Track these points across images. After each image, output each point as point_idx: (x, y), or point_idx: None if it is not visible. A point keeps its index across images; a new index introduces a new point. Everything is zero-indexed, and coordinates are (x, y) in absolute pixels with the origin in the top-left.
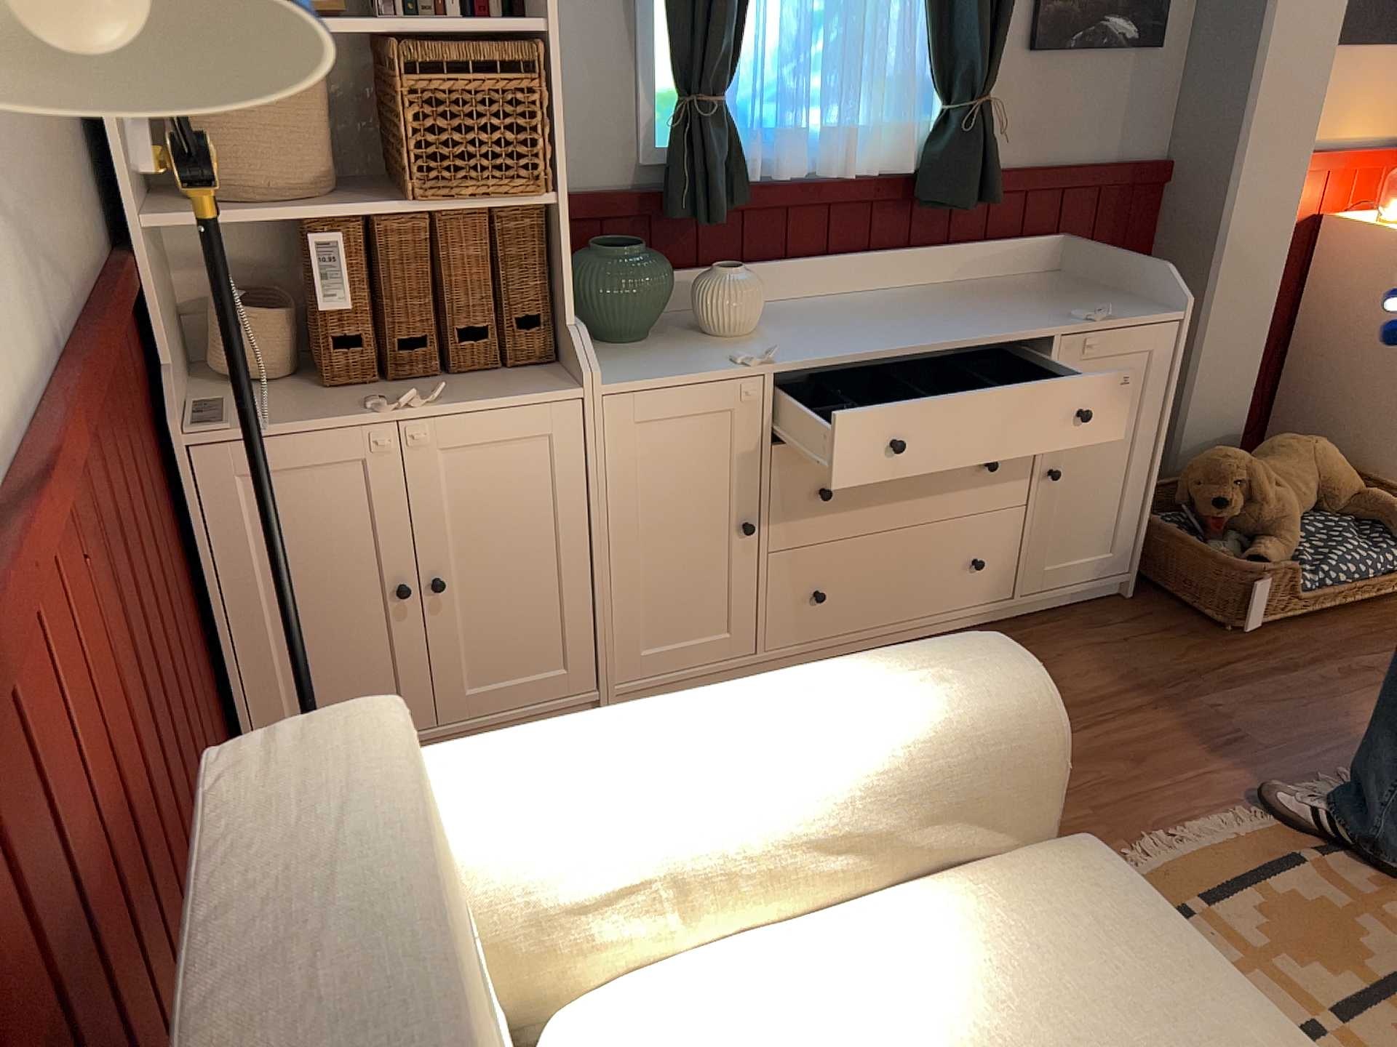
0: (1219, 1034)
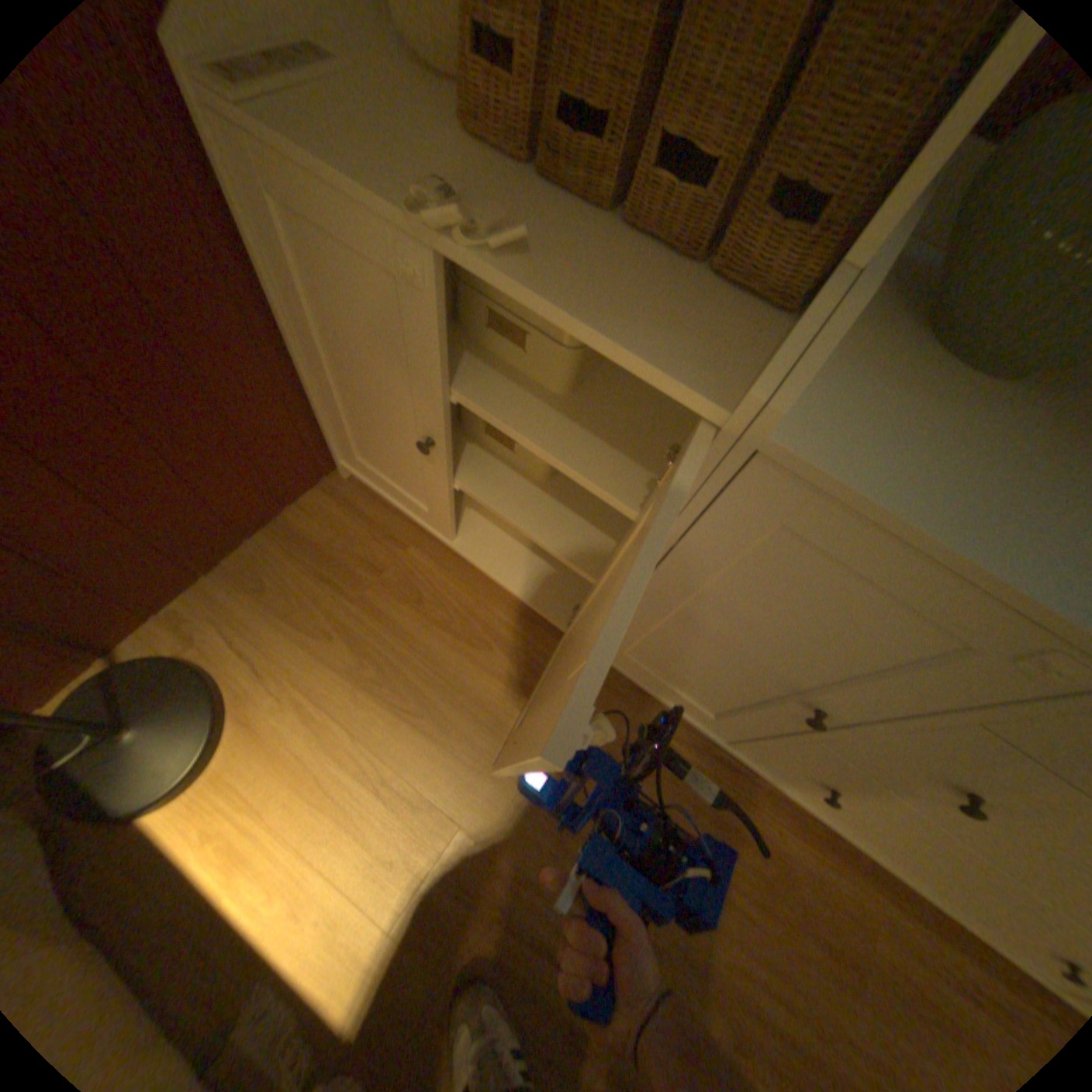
0: None
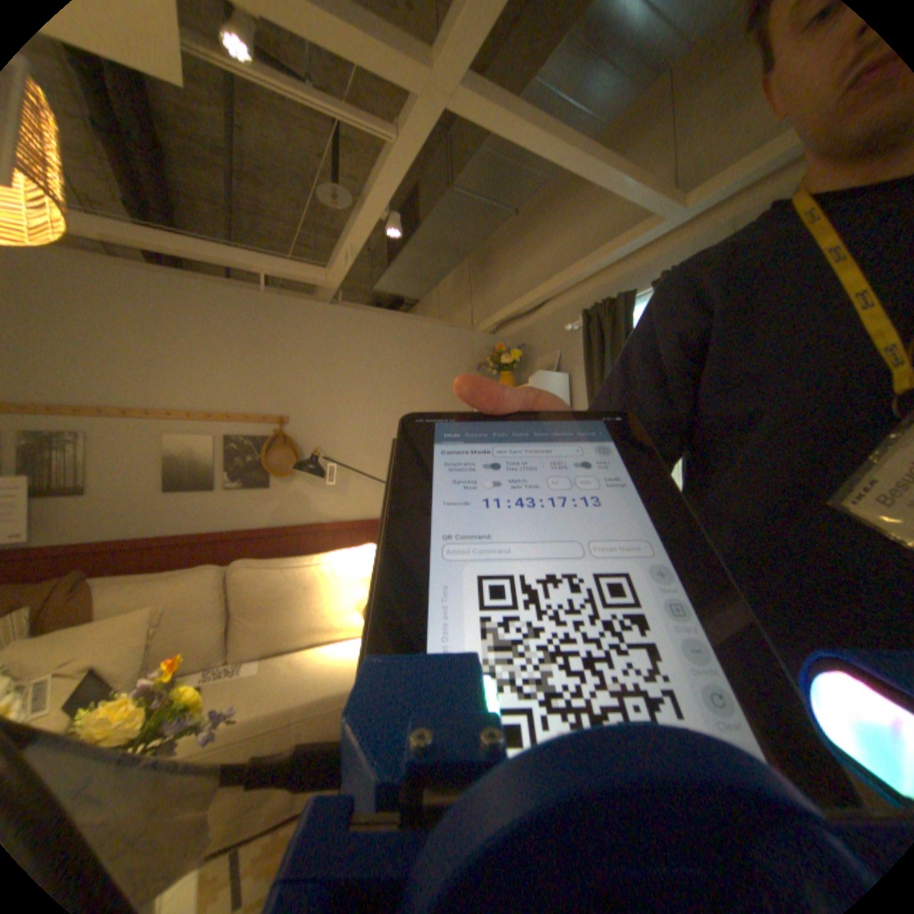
0: (325, 686)
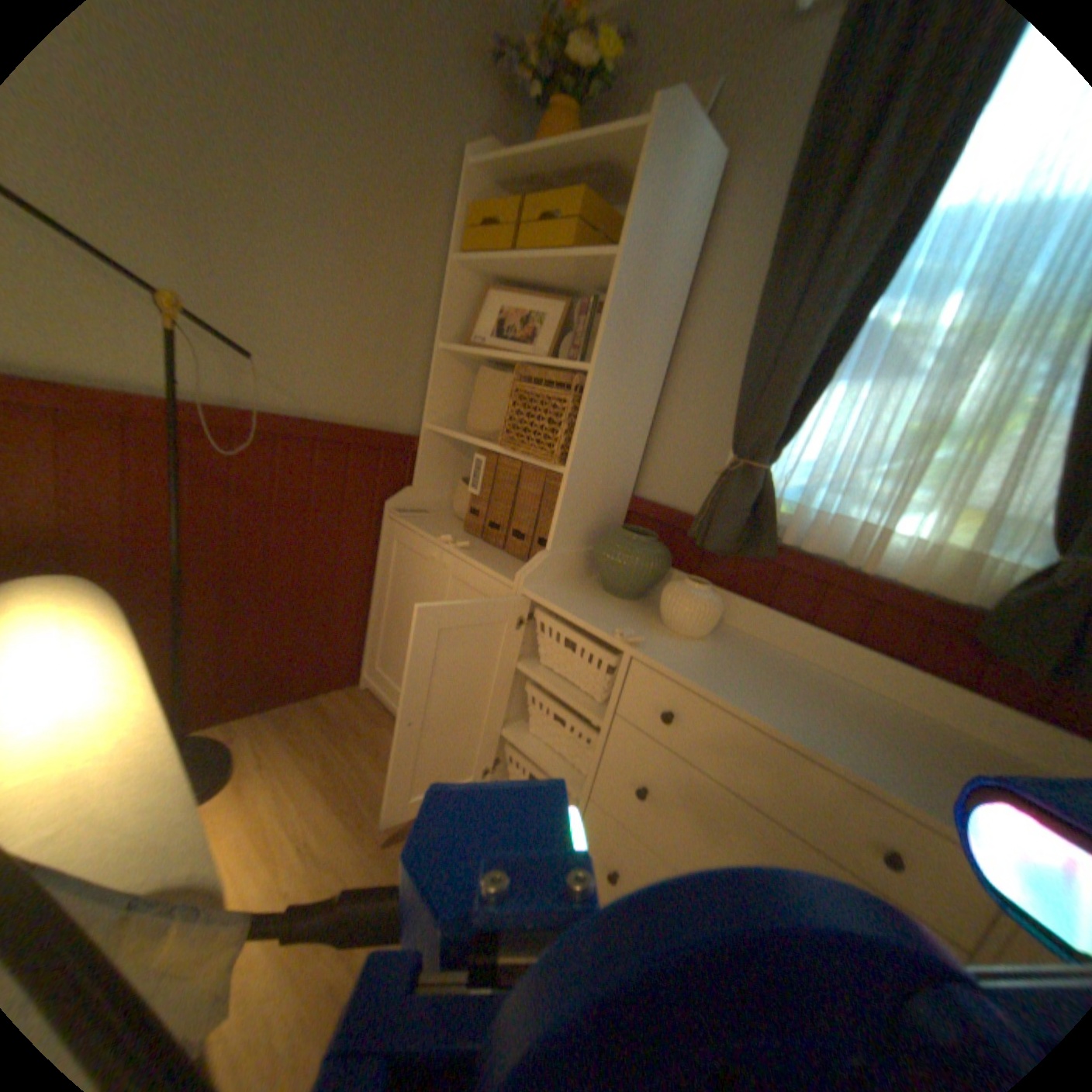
0: None
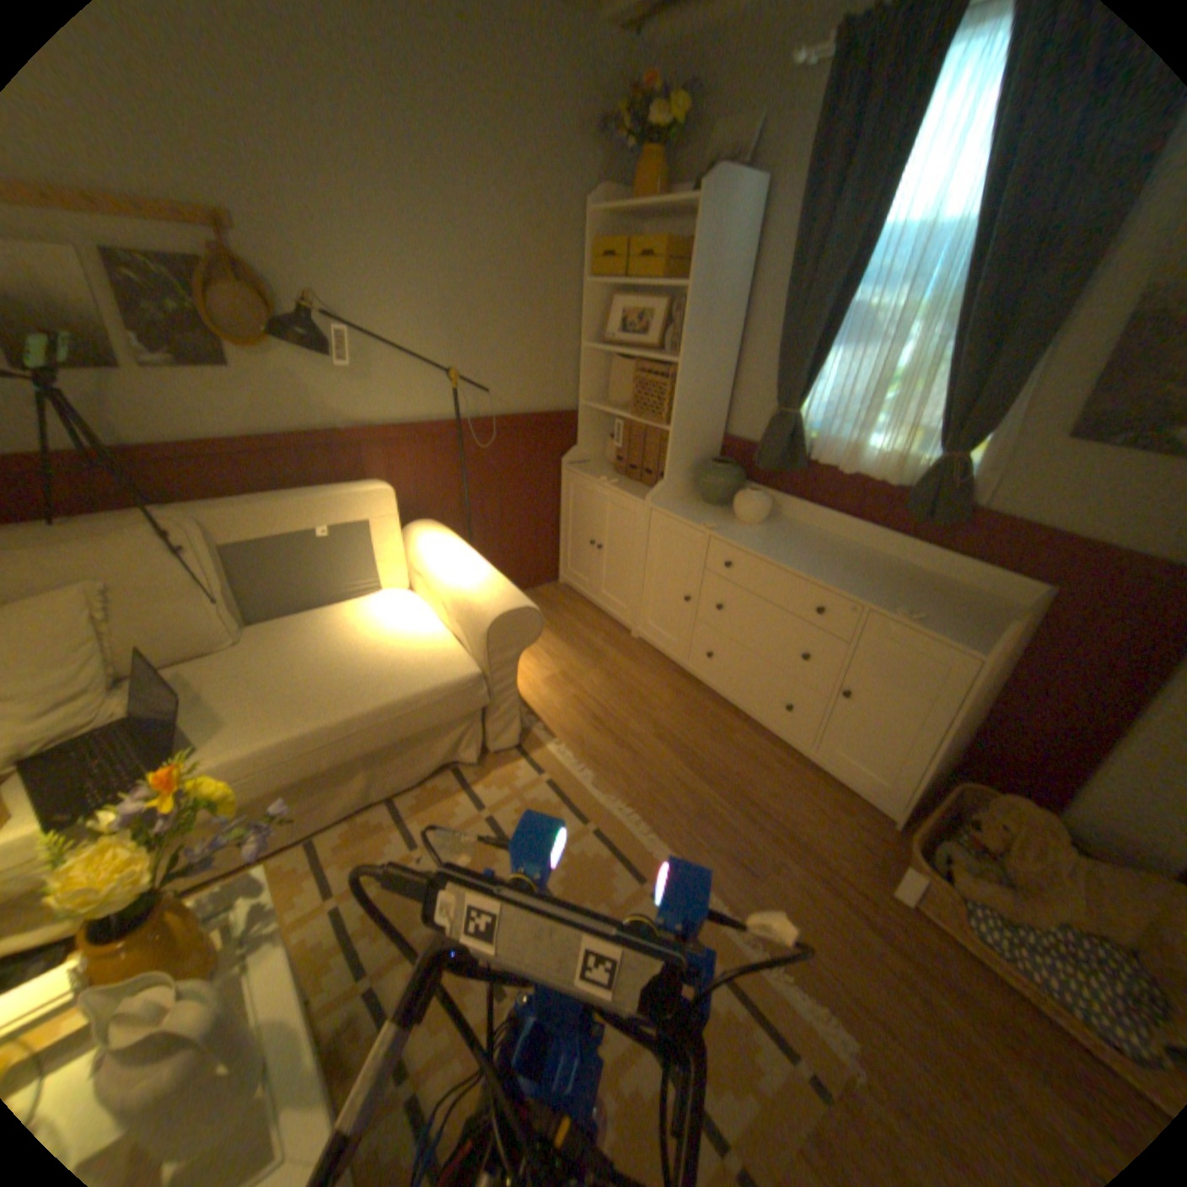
0: (388, 687)
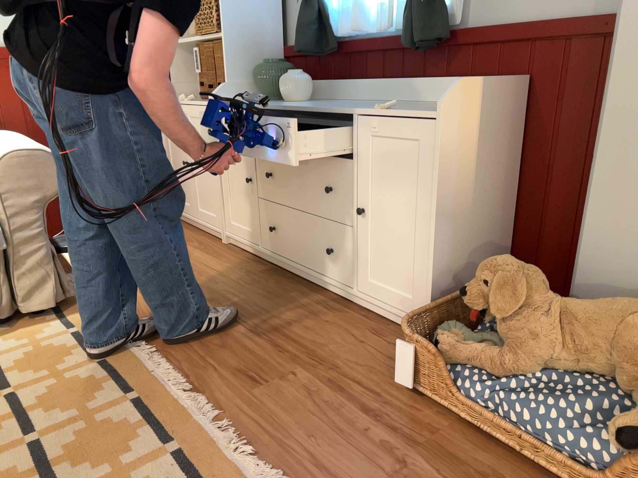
0: None
